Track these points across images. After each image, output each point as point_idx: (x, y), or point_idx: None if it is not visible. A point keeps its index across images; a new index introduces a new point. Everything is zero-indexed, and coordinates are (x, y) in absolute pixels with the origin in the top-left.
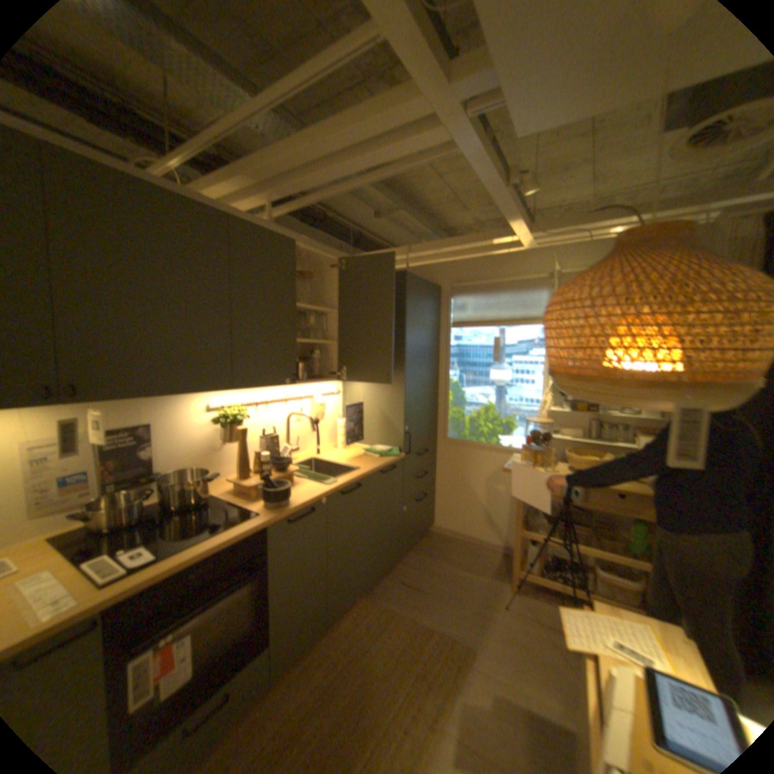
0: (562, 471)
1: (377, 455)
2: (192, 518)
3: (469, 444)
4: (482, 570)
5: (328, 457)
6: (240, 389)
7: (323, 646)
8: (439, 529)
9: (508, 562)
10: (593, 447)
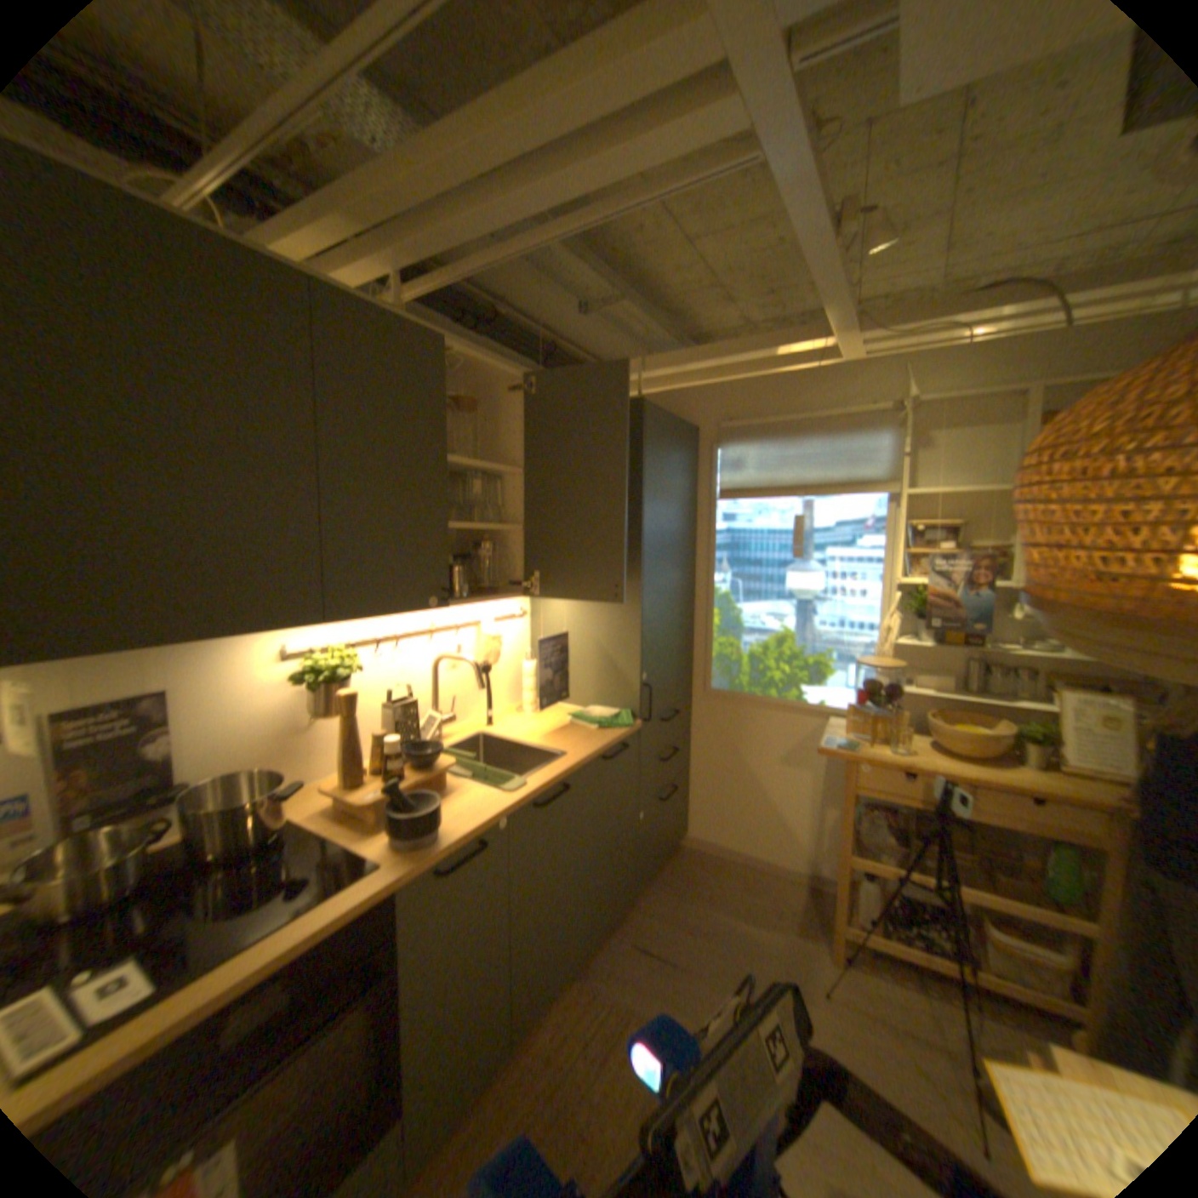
0: (922, 752)
1: (593, 724)
2: (246, 875)
3: (748, 699)
4: (776, 918)
5: (506, 729)
6: (340, 618)
7: (503, 1083)
8: (696, 841)
9: (819, 901)
10: (971, 706)
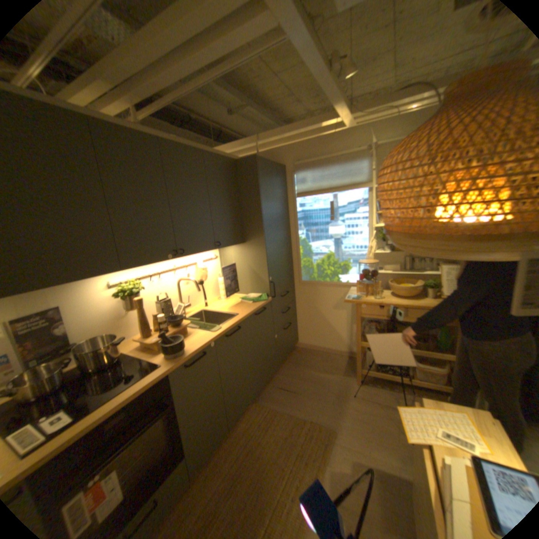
0: (387, 297)
1: (250, 301)
2: (105, 376)
3: (318, 283)
4: (335, 370)
5: (213, 307)
6: (128, 268)
7: (227, 443)
8: (302, 344)
9: (352, 362)
10: (407, 276)
